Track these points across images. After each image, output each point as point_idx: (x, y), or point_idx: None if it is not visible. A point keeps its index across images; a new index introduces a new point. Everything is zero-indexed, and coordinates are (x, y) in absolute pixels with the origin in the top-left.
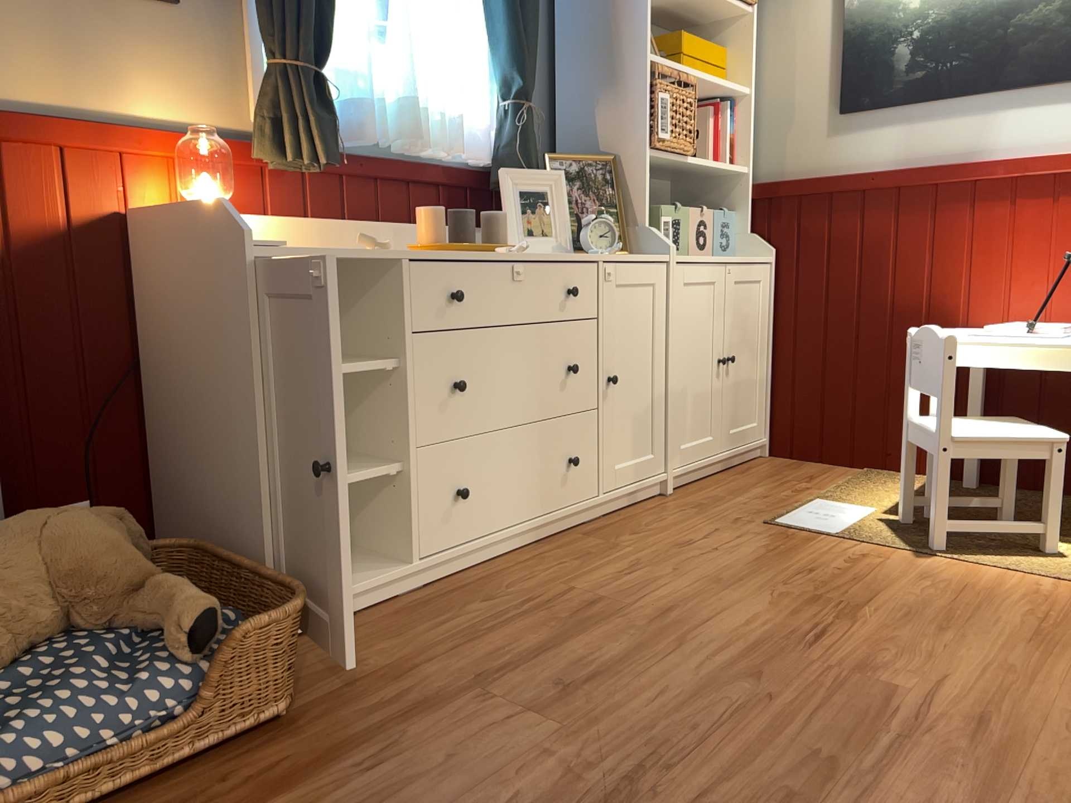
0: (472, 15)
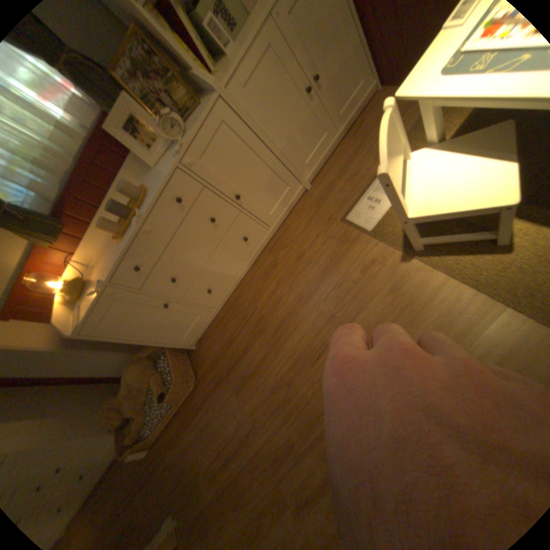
0: None
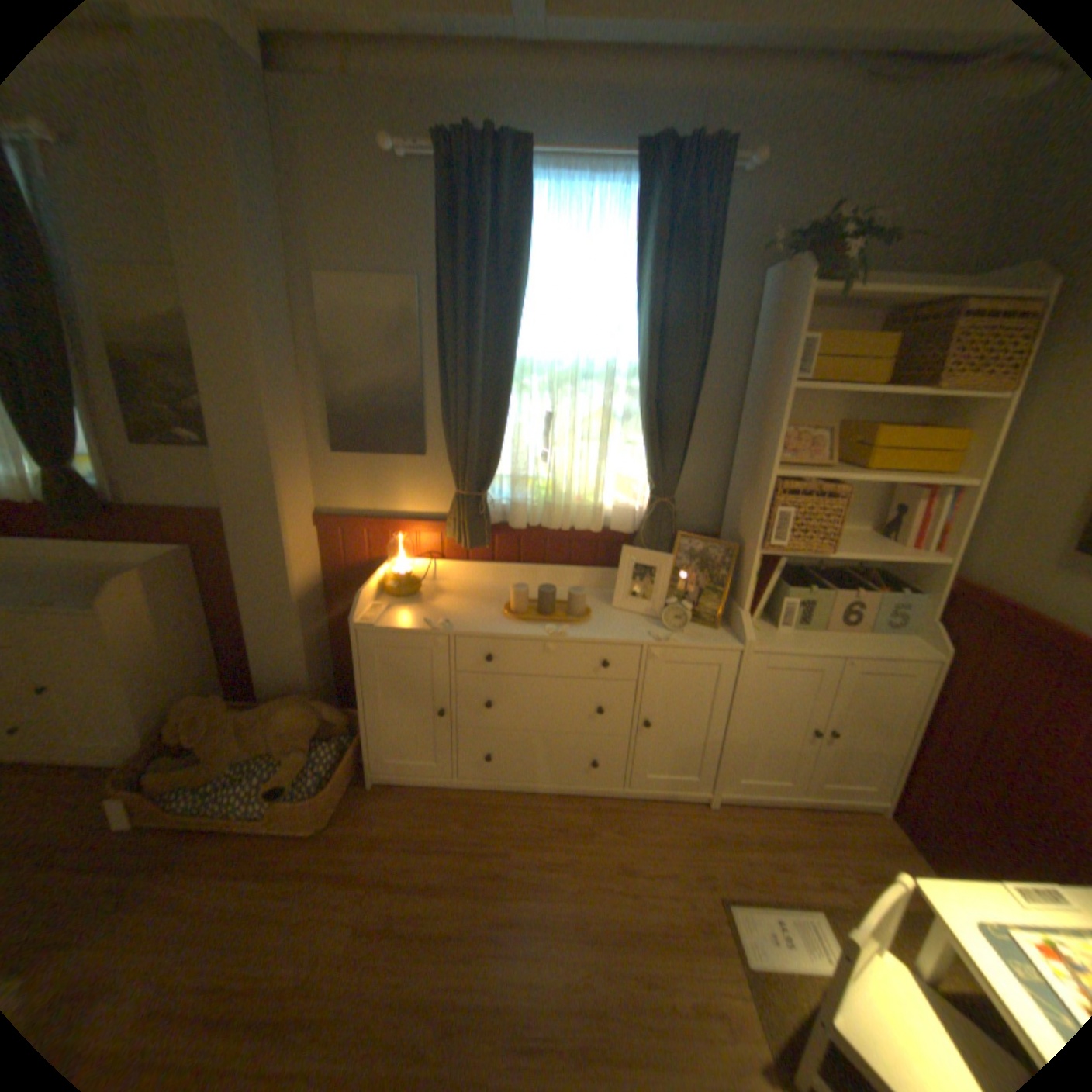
0: (635, 428)
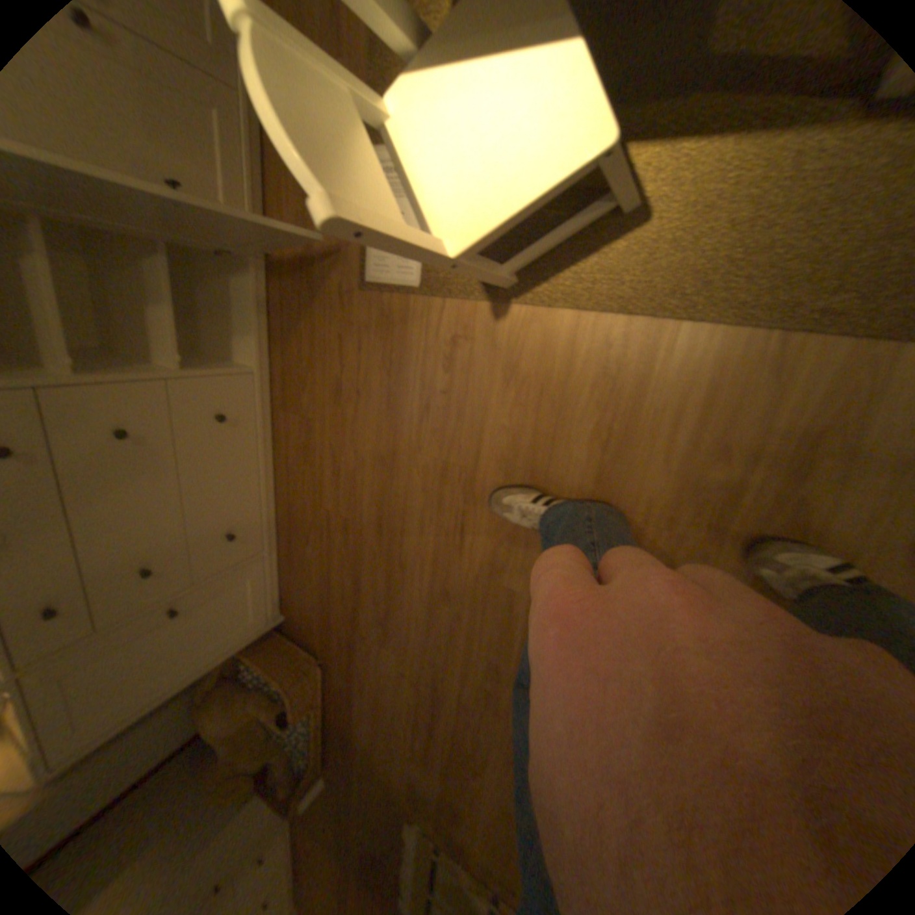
0: None
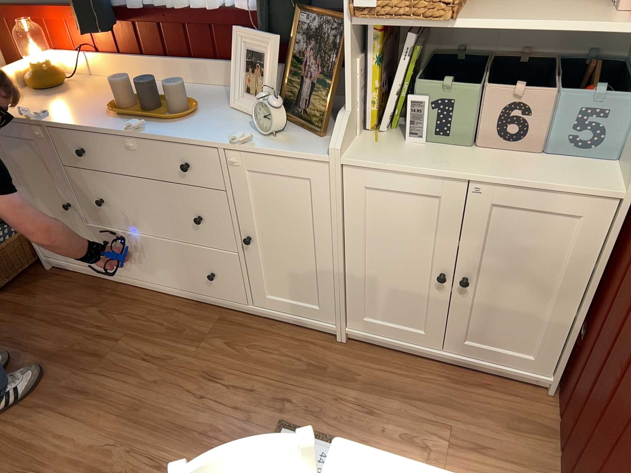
0: None
